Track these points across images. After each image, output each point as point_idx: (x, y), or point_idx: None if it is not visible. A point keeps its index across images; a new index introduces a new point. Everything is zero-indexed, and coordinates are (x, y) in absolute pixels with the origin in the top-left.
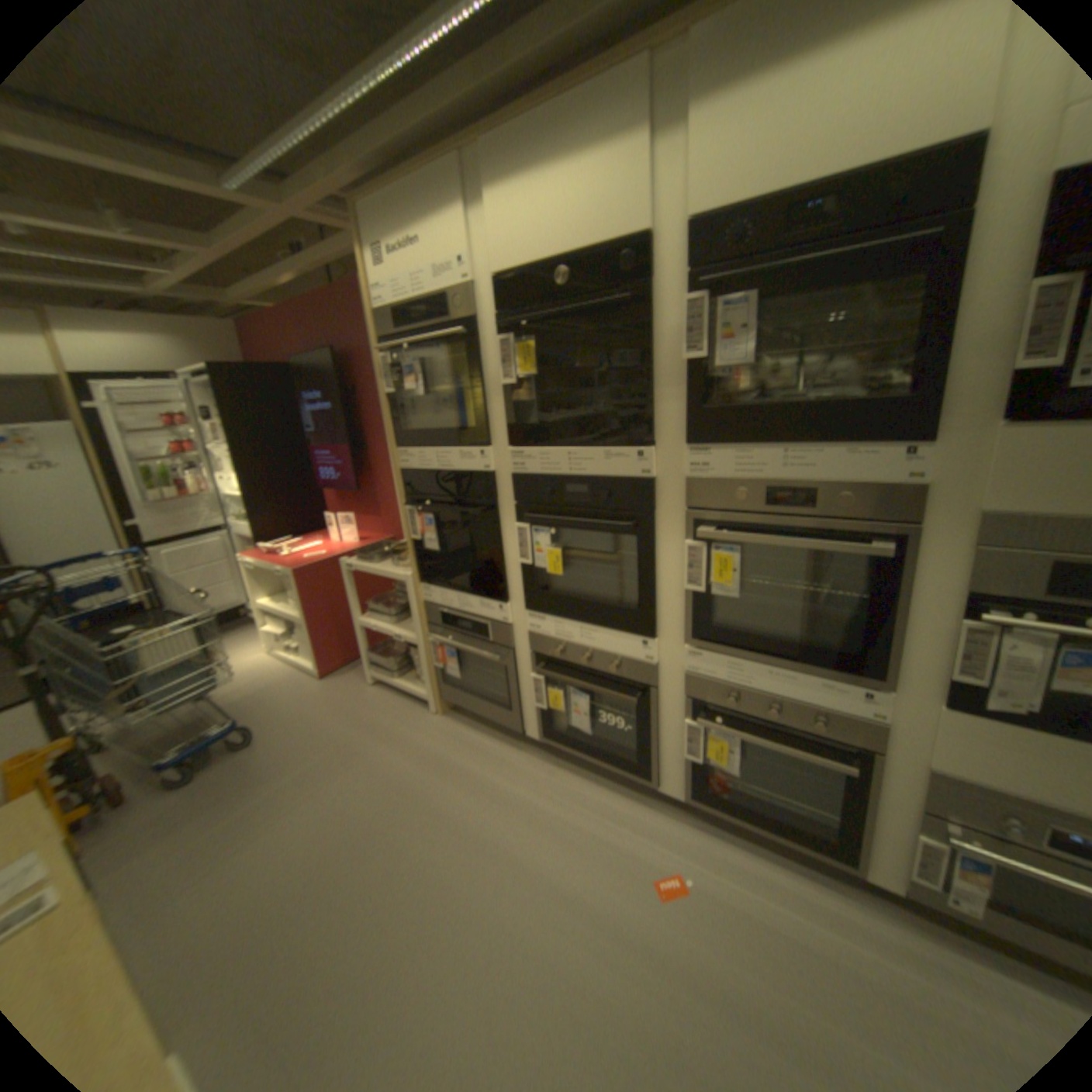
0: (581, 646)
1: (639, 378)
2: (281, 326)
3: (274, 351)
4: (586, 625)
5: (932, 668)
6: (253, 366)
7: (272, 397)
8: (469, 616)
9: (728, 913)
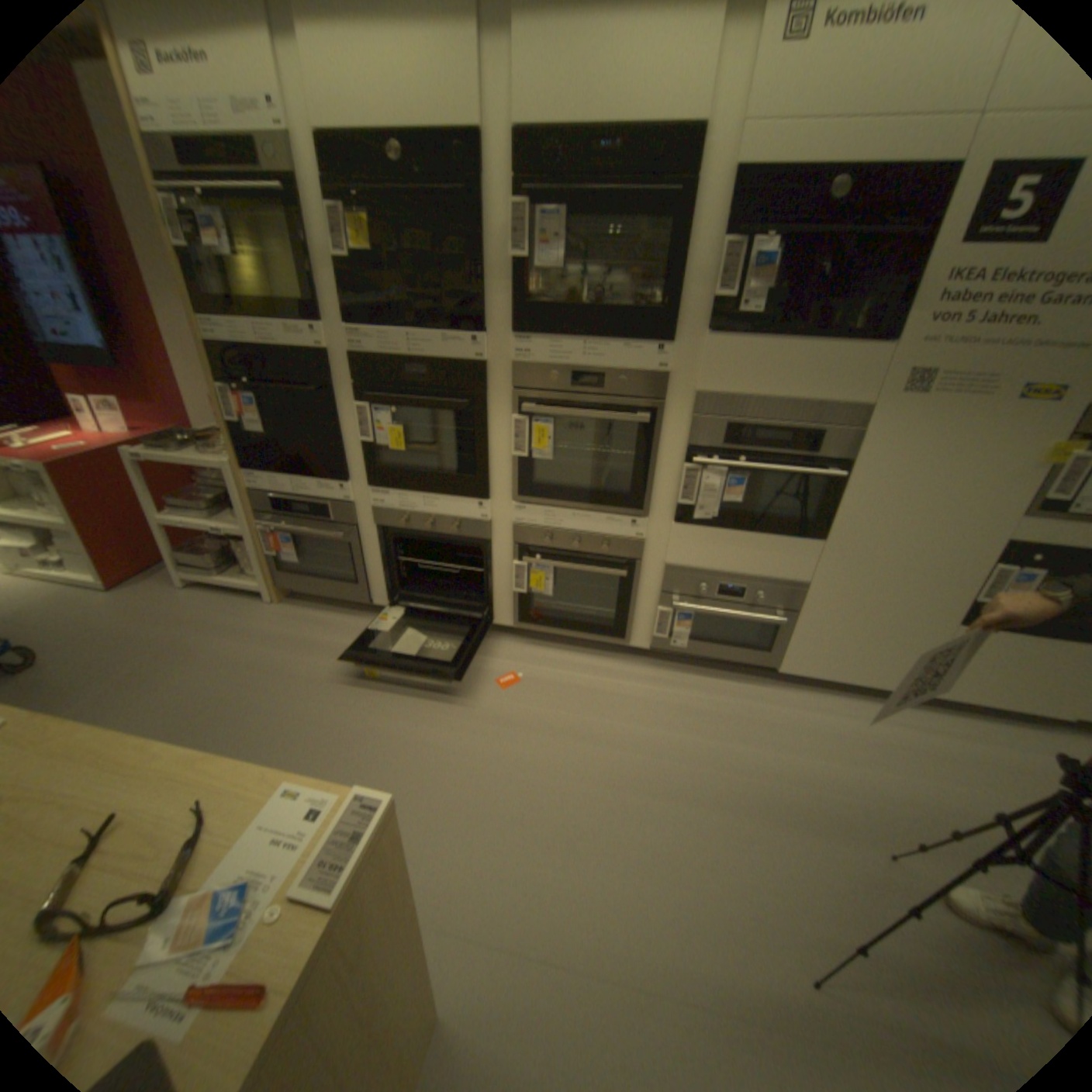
0: (425, 514)
1: (472, 270)
2: None
3: None
4: (429, 495)
5: (667, 499)
6: None
7: None
8: (305, 499)
9: (547, 685)
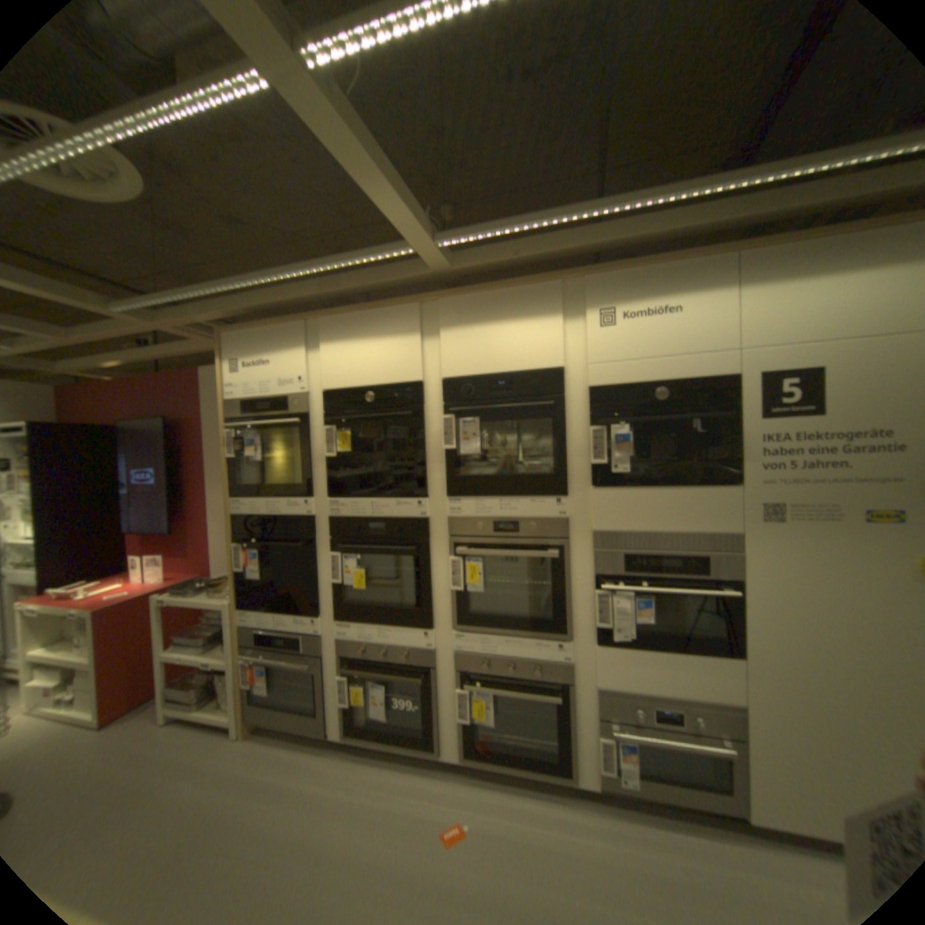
0: (379, 644)
1: (418, 458)
2: (112, 395)
3: (99, 414)
4: (382, 627)
5: (587, 623)
6: (78, 426)
7: (91, 452)
8: (282, 634)
9: (494, 842)
